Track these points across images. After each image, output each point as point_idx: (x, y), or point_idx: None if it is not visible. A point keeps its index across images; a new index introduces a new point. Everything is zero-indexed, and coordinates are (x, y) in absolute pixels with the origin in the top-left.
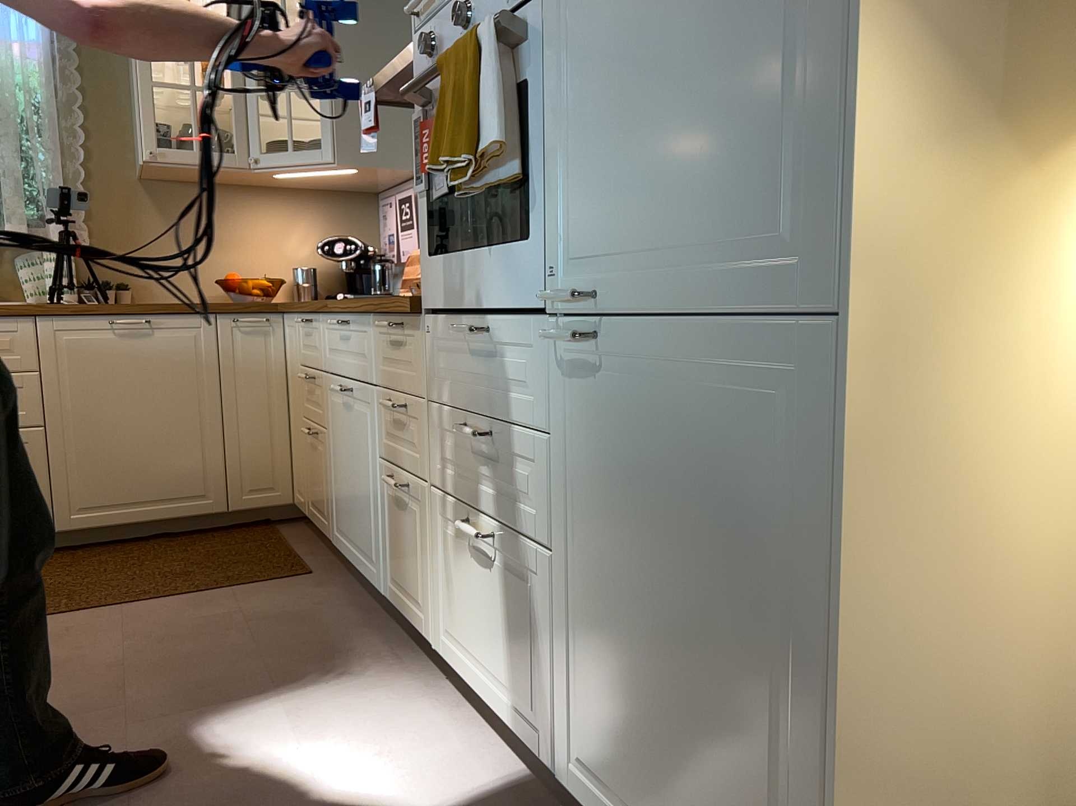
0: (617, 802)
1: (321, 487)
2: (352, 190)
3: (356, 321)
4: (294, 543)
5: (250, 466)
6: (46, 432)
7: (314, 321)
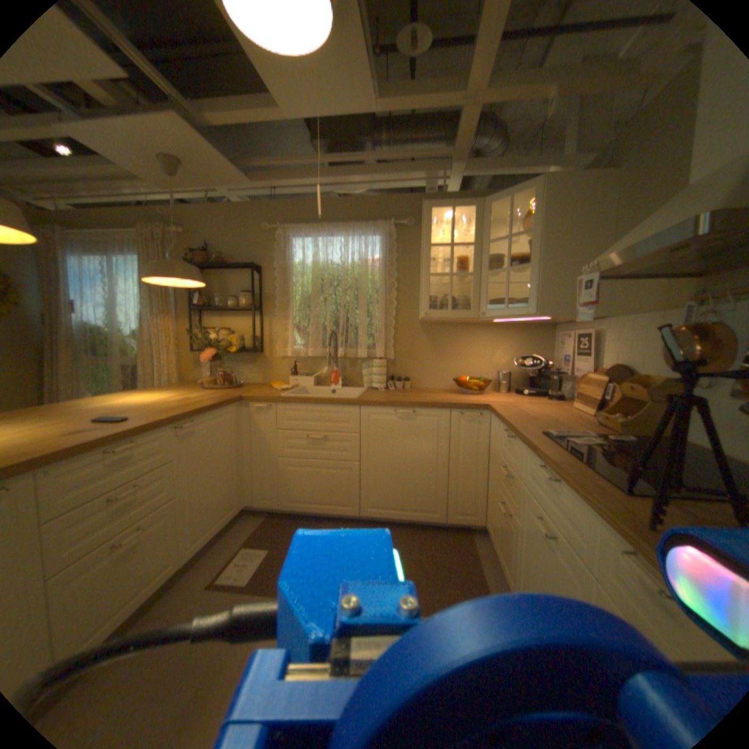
0: None
1: (510, 555)
2: (538, 324)
3: (573, 493)
4: (485, 565)
5: (462, 500)
6: (360, 465)
7: (518, 441)
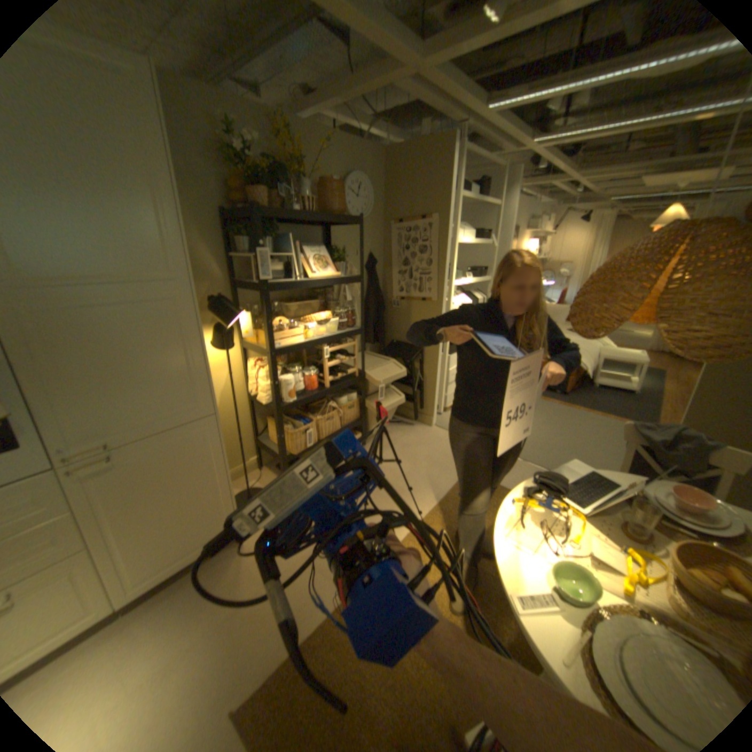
0: (151, 574)
1: None
2: None
3: None
4: None
5: None
6: None
7: None
